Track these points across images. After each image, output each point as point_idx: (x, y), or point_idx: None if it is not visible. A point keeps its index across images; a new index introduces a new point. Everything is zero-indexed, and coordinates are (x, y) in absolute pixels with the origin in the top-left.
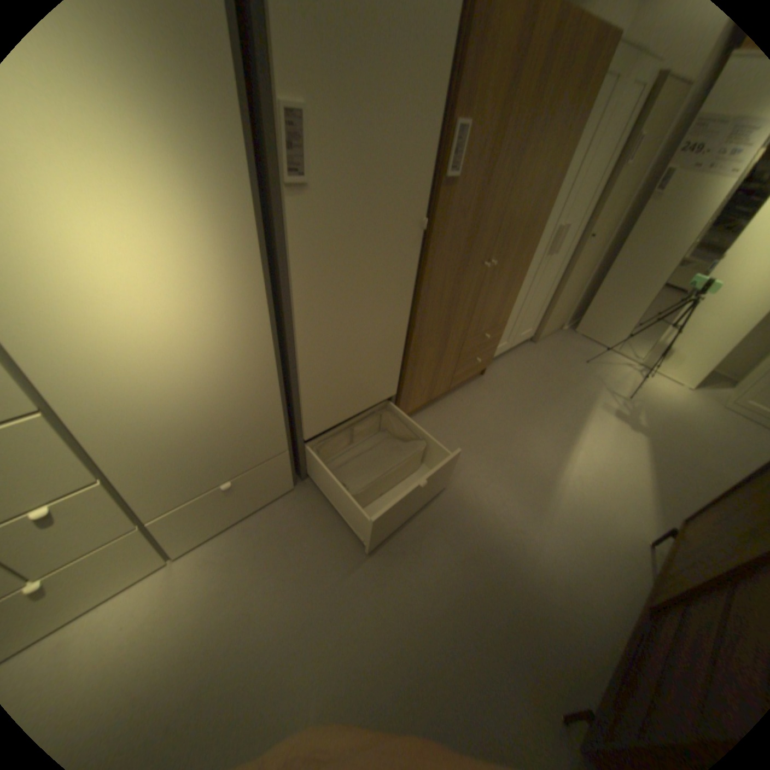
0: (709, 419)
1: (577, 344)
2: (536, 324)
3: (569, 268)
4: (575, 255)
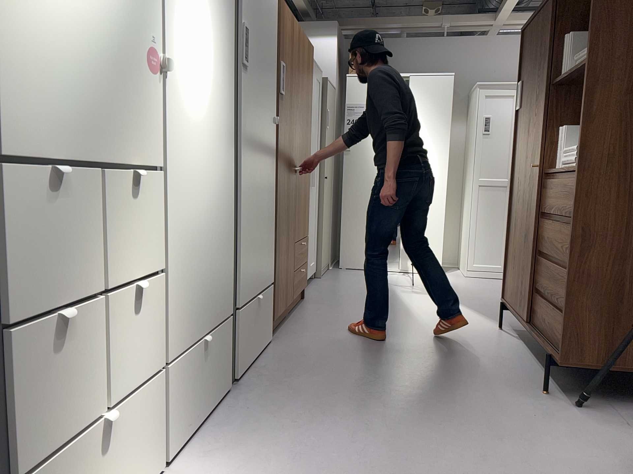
0: (463, 283)
1: (349, 273)
2: (315, 258)
3: (319, 204)
4: (320, 193)
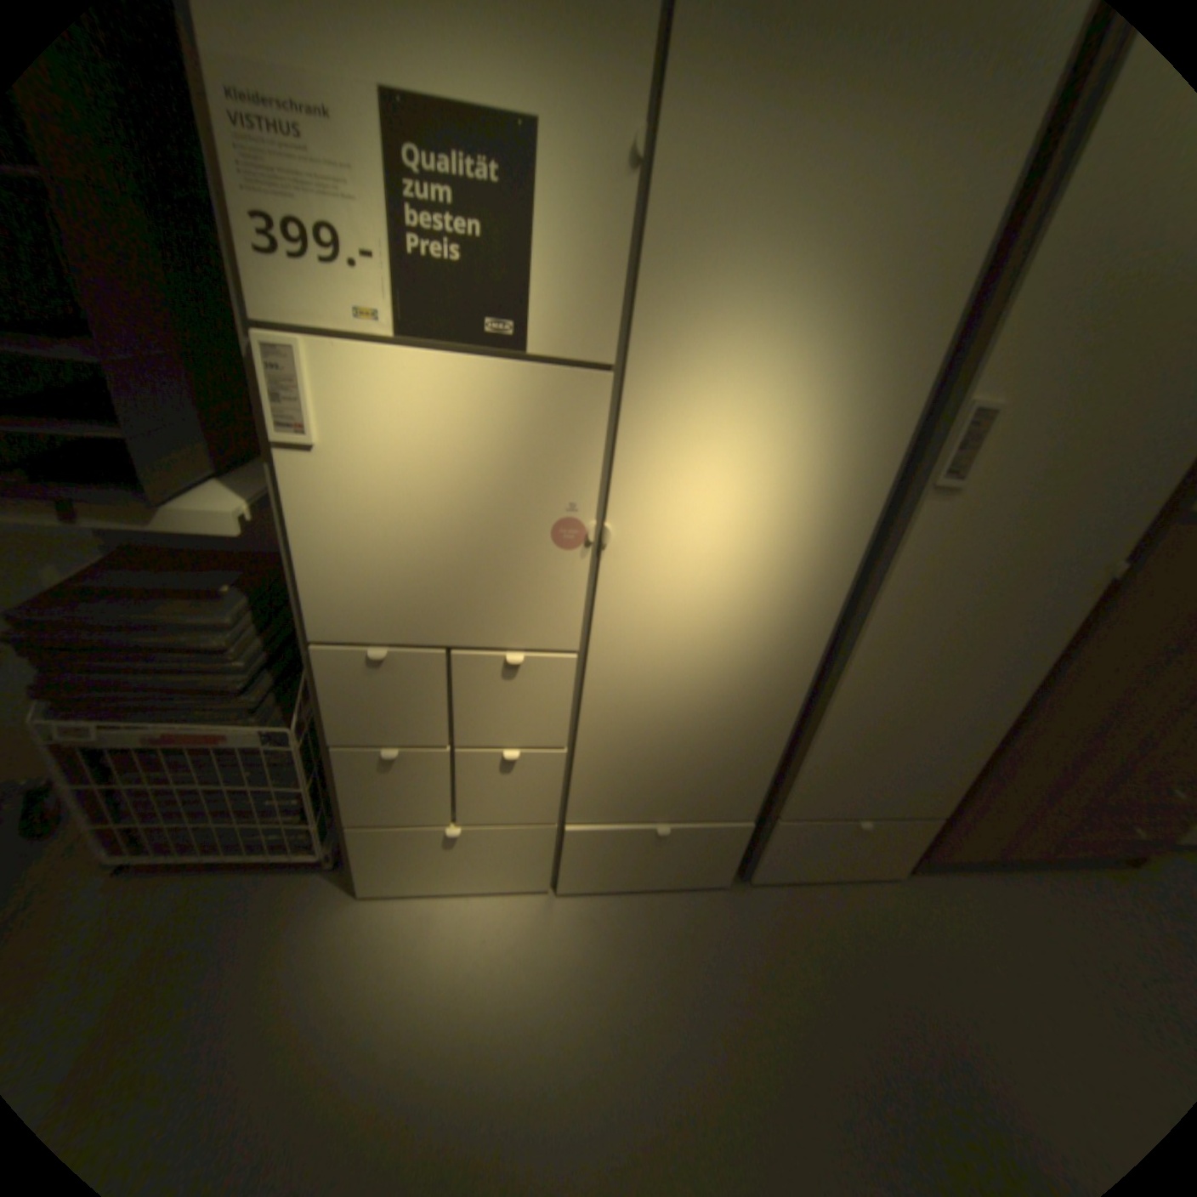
0: None
1: None
2: None
3: None
4: None
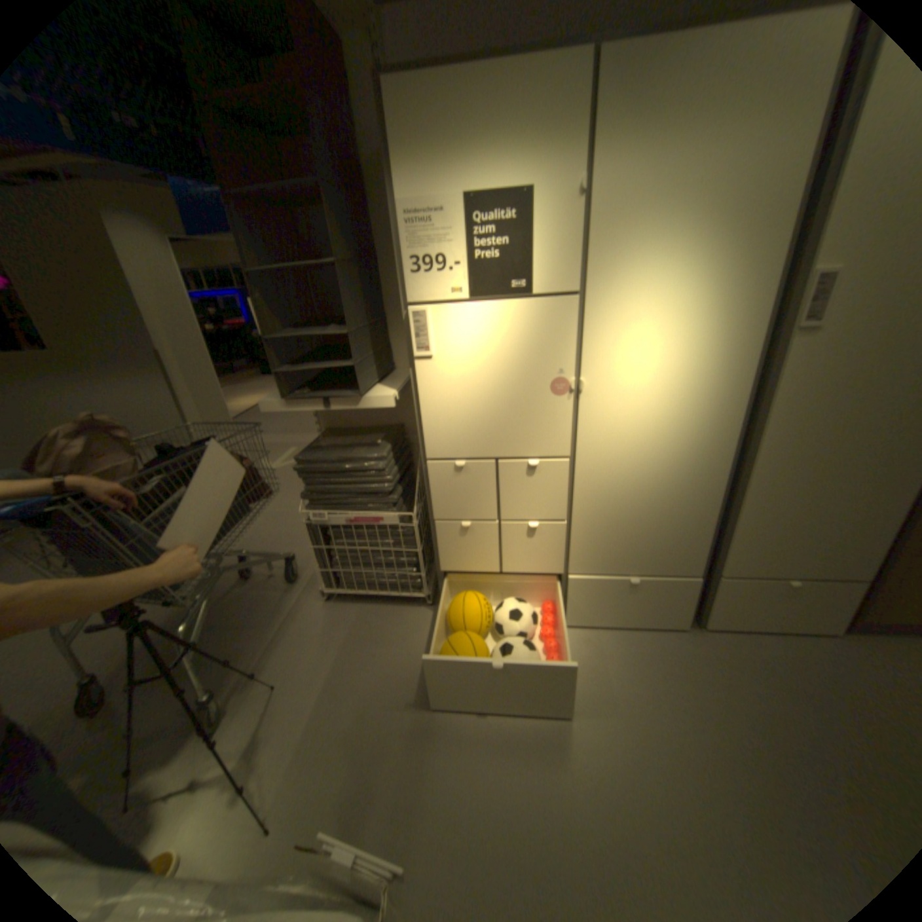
0: None
1: None
2: None
3: None
4: None
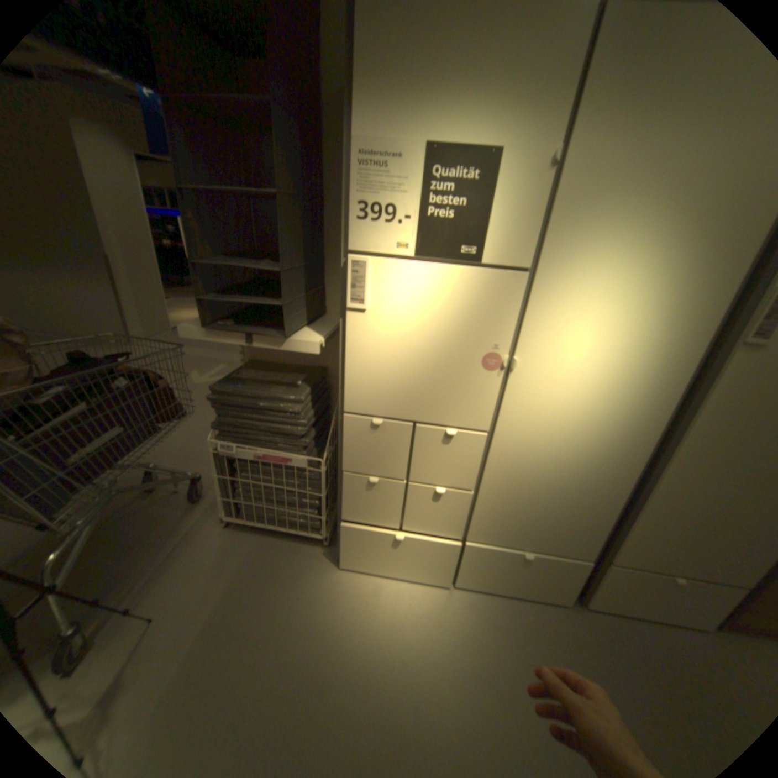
0: None
1: None
2: None
3: None
4: None
